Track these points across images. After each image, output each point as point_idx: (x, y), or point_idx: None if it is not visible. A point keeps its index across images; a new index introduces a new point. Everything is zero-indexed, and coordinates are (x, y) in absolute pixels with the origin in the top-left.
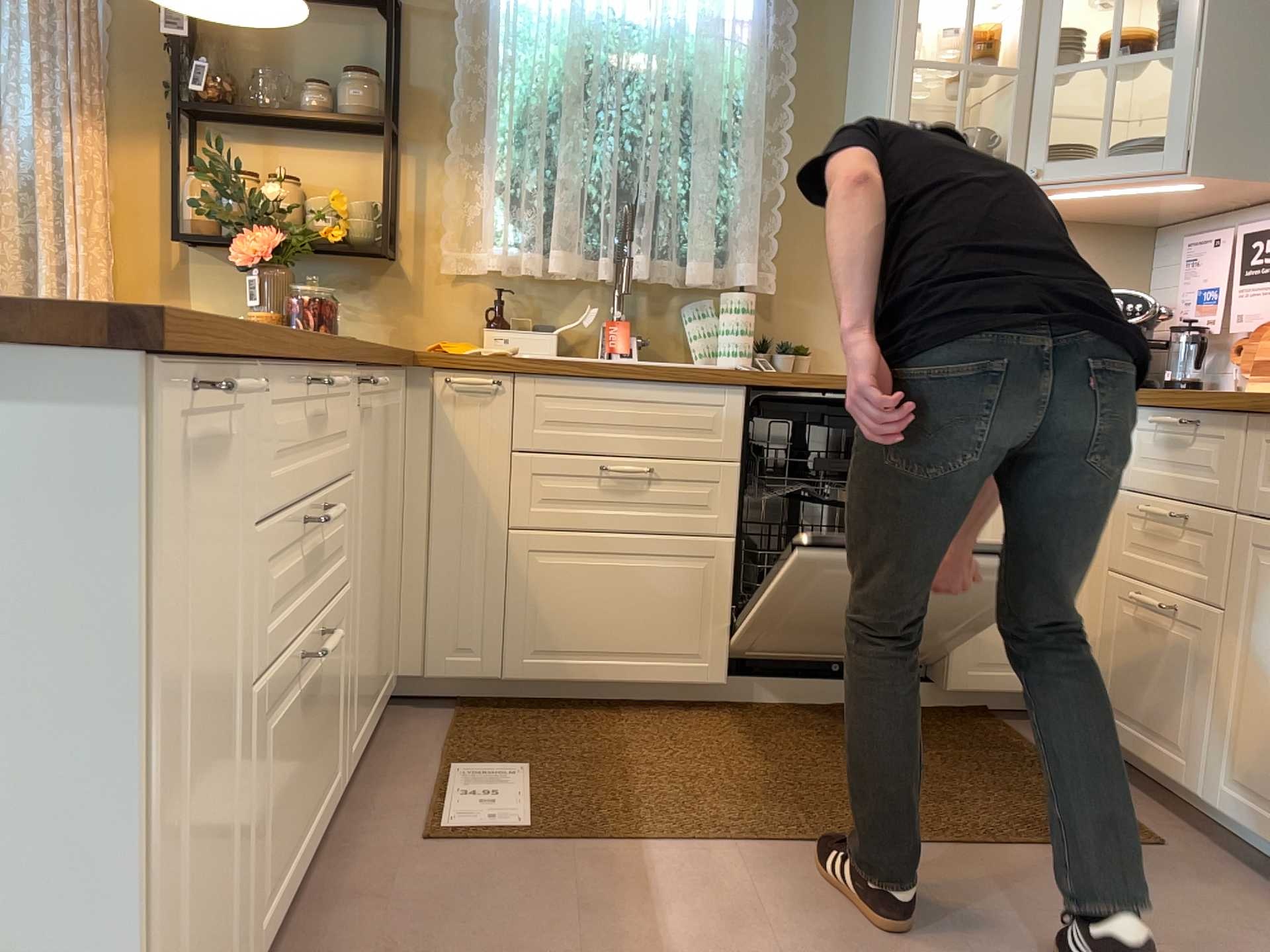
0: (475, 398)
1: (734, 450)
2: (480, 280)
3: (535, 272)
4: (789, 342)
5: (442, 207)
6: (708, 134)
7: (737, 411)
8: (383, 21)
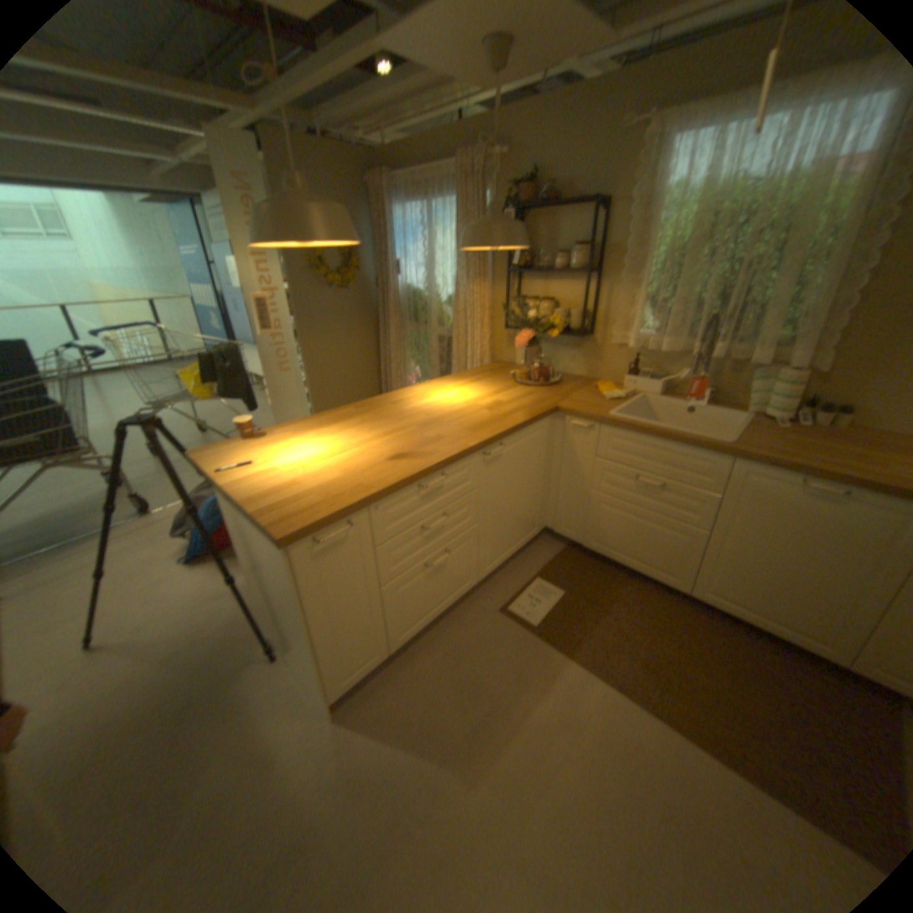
0: (582, 430)
1: (718, 488)
2: (630, 346)
3: (655, 348)
4: (838, 401)
5: (616, 308)
6: (792, 260)
7: (724, 469)
8: (598, 208)
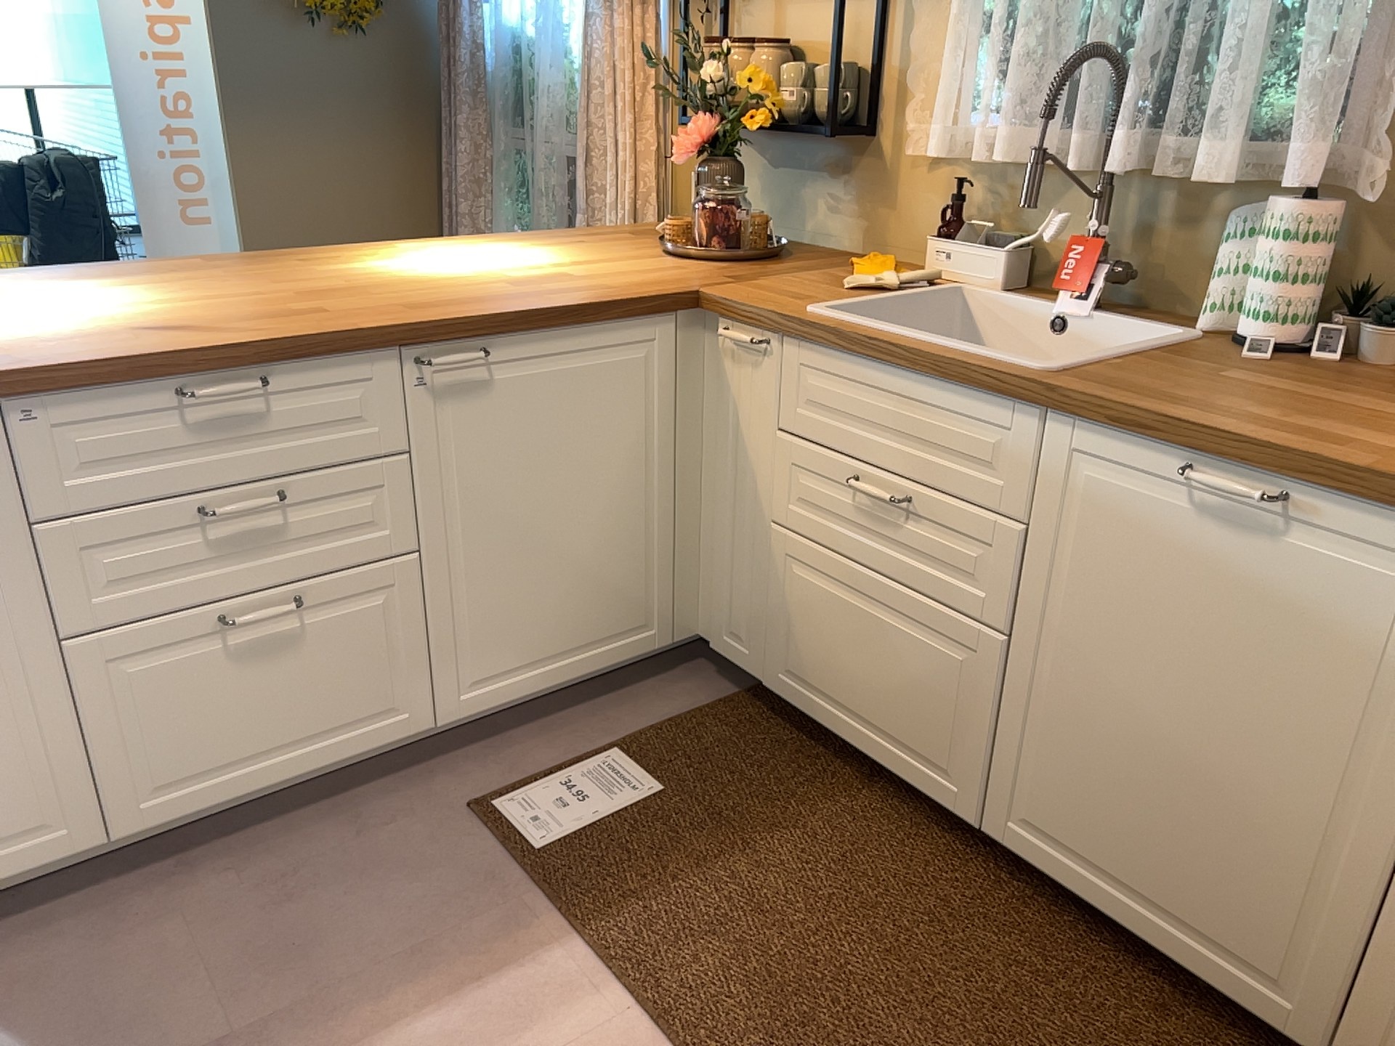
0: (750, 355)
1: (1017, 504)
2: (953, 166)
3: (987, 160)
4: None
5: (921, 62)
6: None
7: (1026, 445)
8: None
